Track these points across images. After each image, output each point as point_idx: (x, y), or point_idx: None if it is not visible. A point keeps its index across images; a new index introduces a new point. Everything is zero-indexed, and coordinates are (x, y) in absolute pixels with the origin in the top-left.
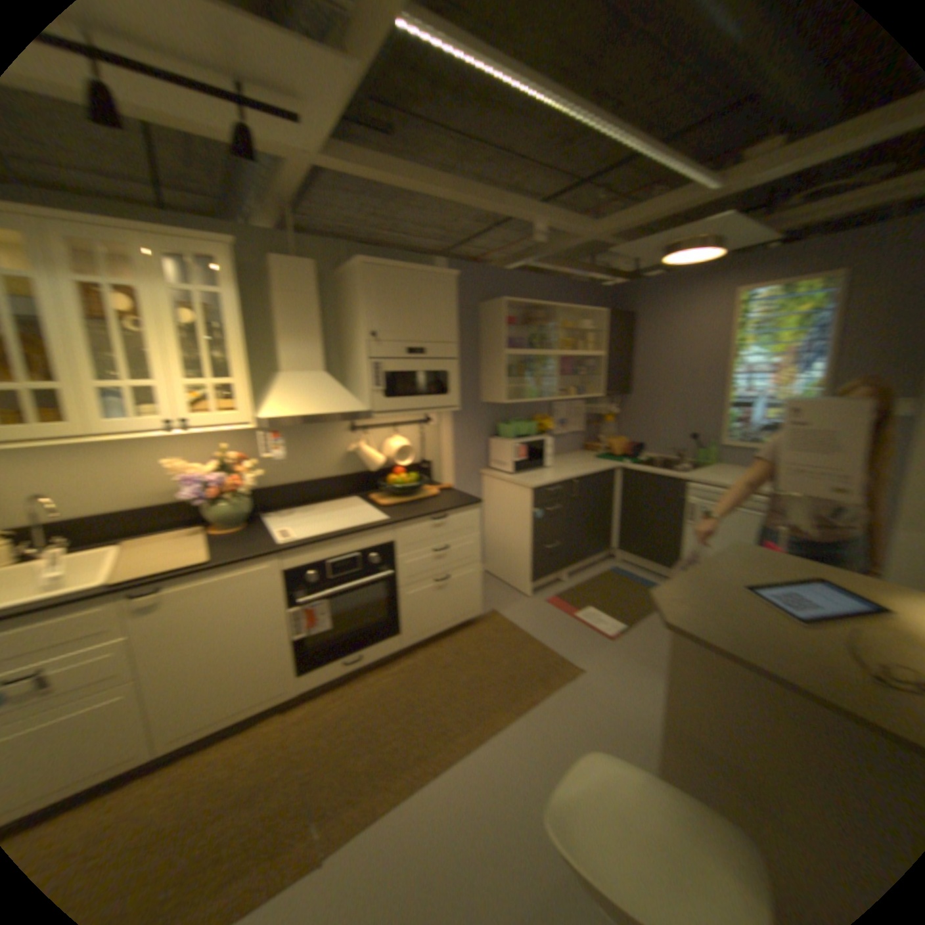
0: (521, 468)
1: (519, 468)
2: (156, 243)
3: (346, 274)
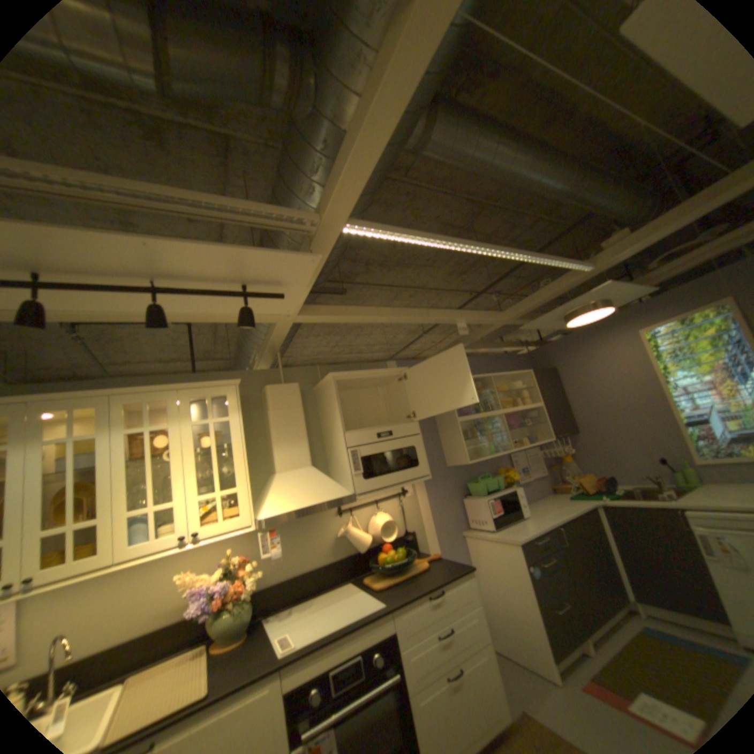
0: (504, 524)
1: (501, 525)
2: (190, 395)
3: (324, 387)
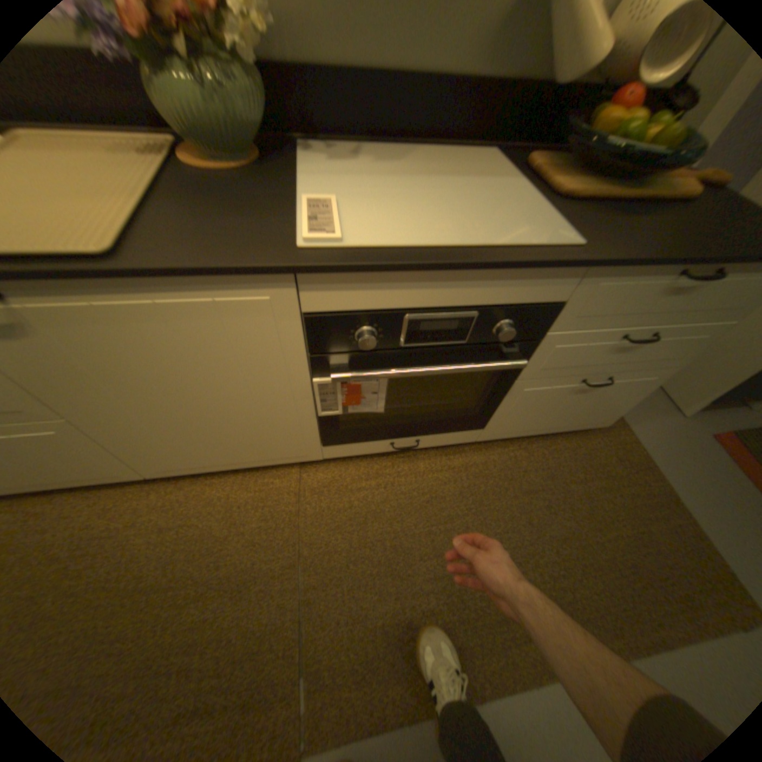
0: None
1: None
2: None
3: None
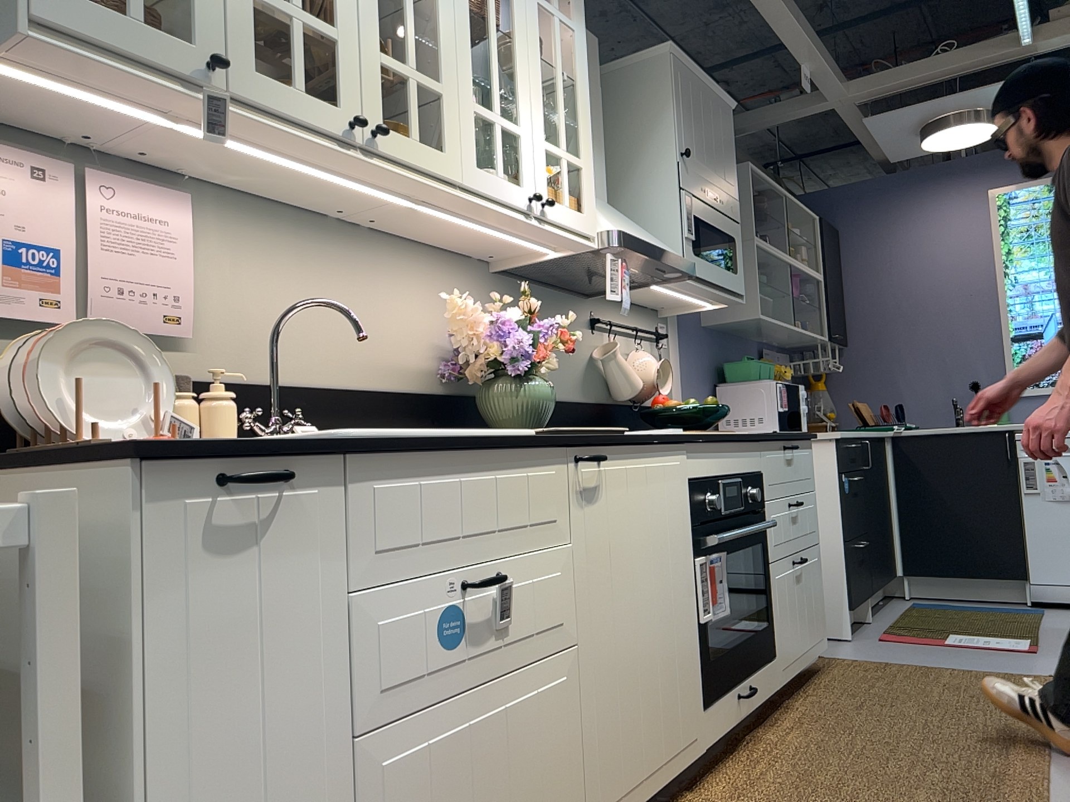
0: (787, 427)
1: (786, 425)
2: None
3: (625, 75)
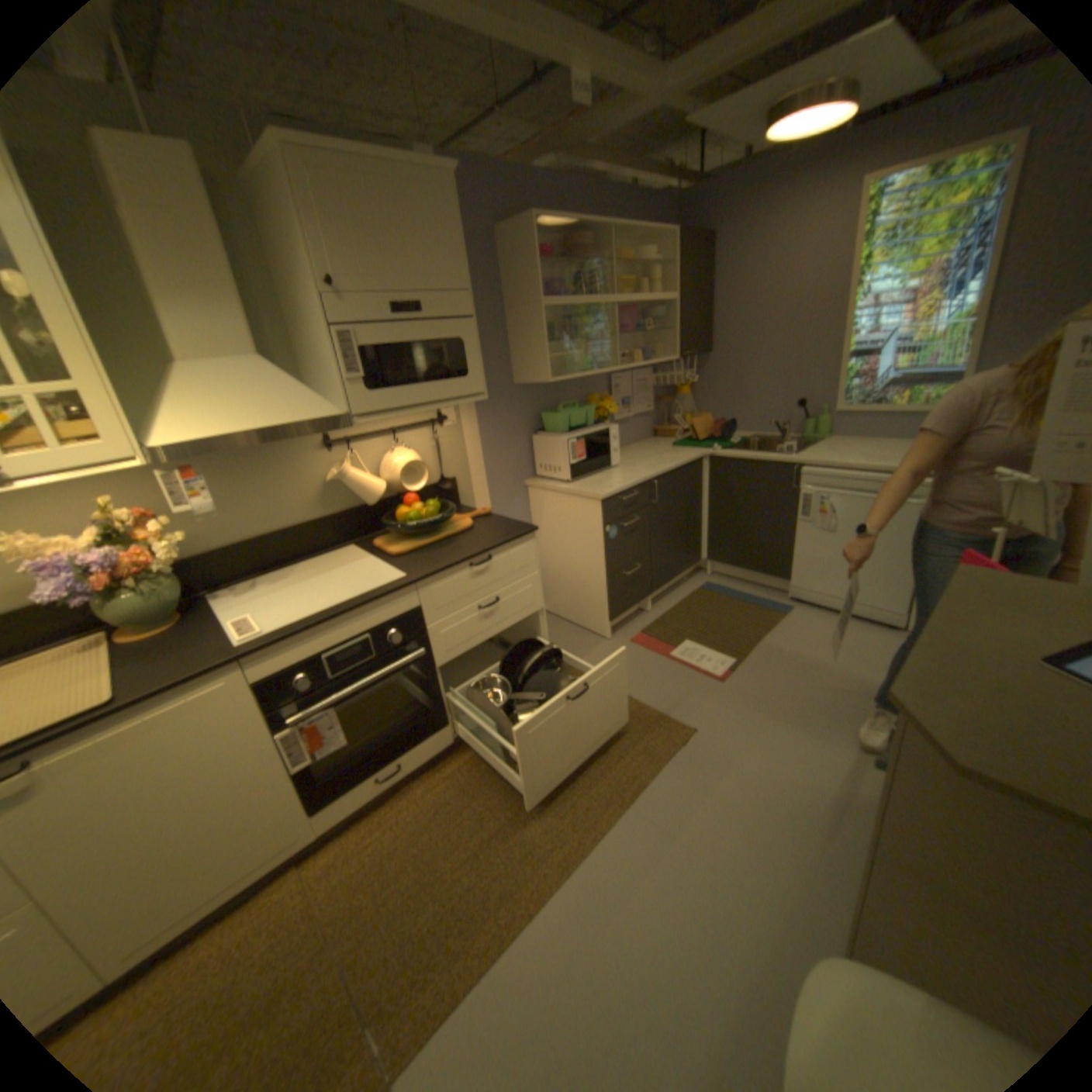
0: (584, 472)
1: (580, 473)
2: None
3: (263, 172)
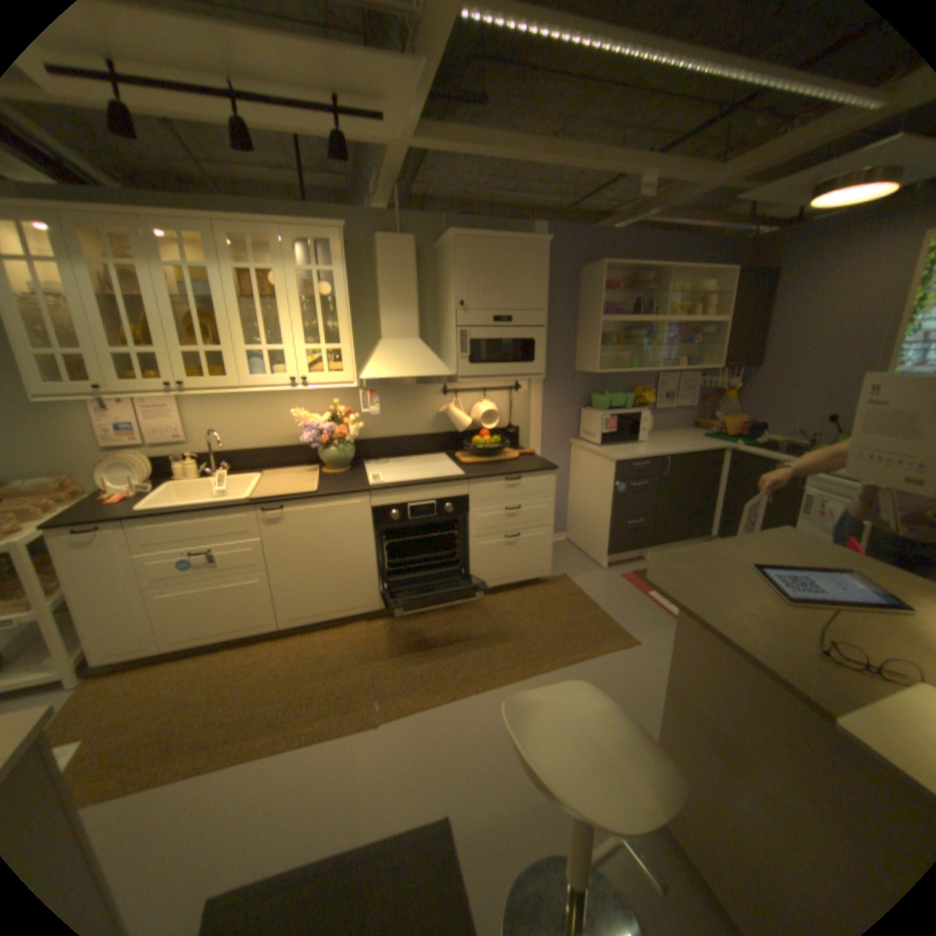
0: (613, 441)
1: (610, 441)
2: (292, 234)
3: (445, 247)
